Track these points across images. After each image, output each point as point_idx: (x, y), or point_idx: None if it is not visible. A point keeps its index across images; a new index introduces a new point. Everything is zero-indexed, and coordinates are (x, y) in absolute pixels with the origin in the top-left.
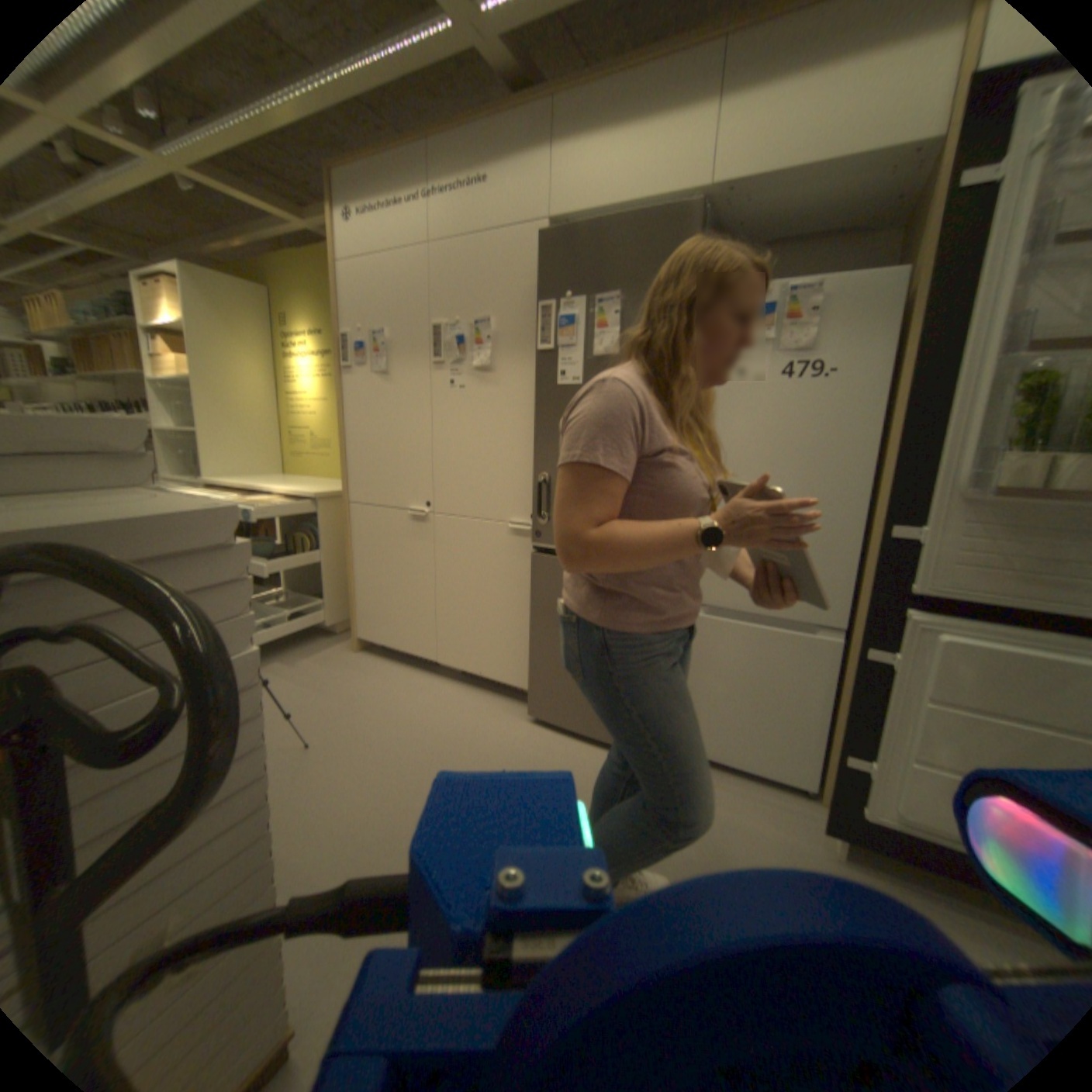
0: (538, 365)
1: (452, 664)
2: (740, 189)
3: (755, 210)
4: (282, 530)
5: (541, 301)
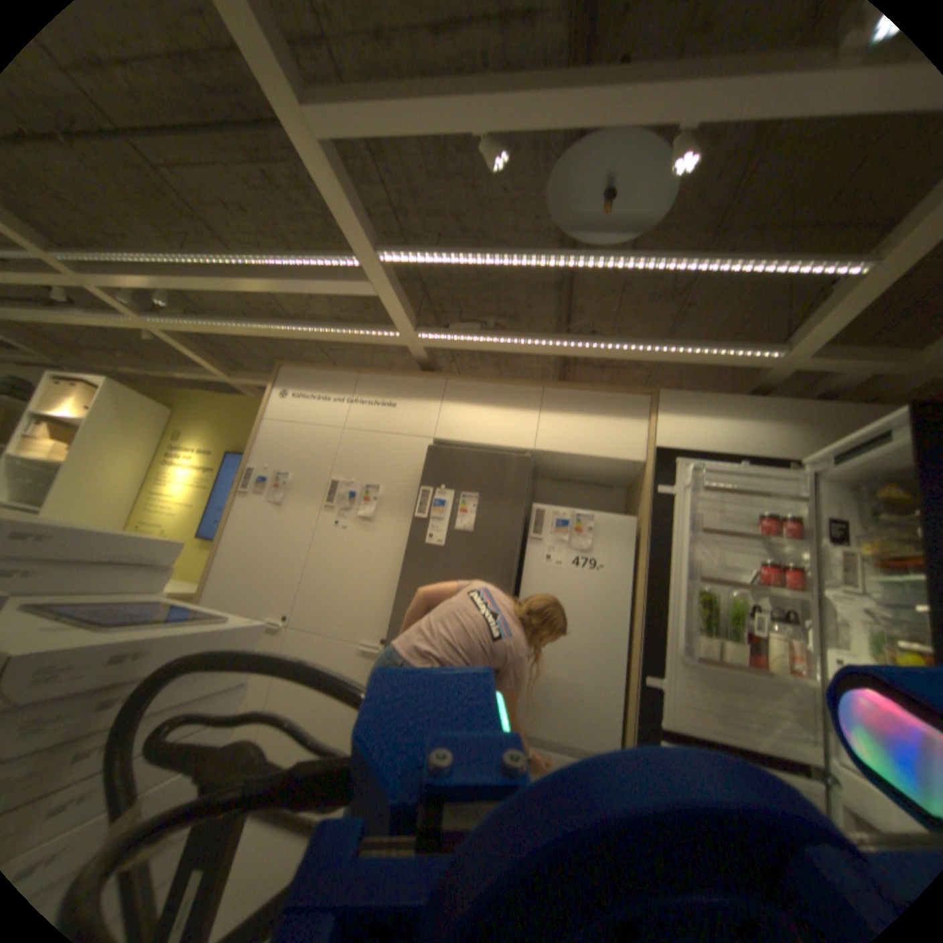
0: (410, 524)
1: None
2: (547, 455)
3: (552, 464)
4: None
5: (419, 484)
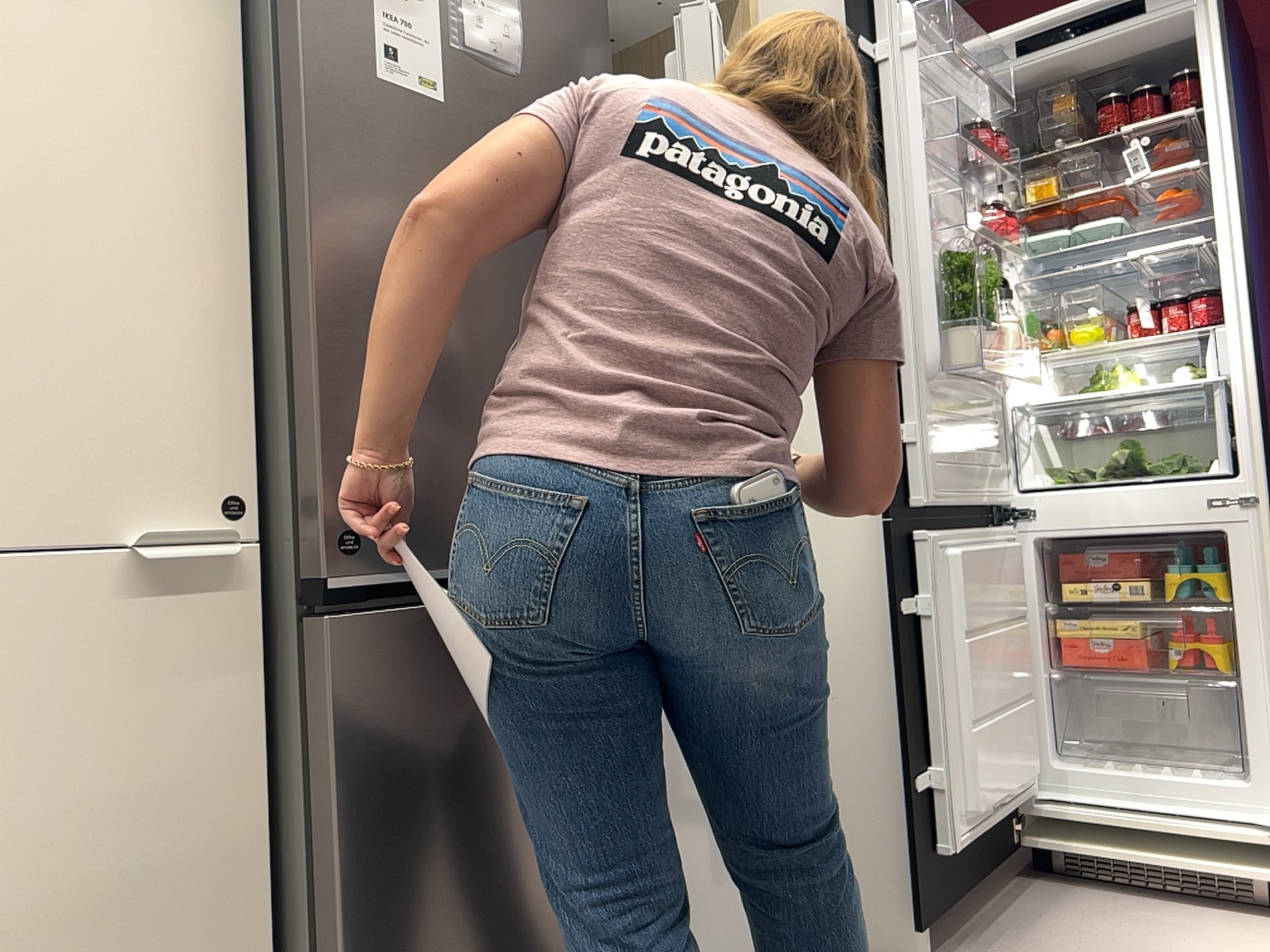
0: None
1: None
2: None
3: None
4: None
5: None
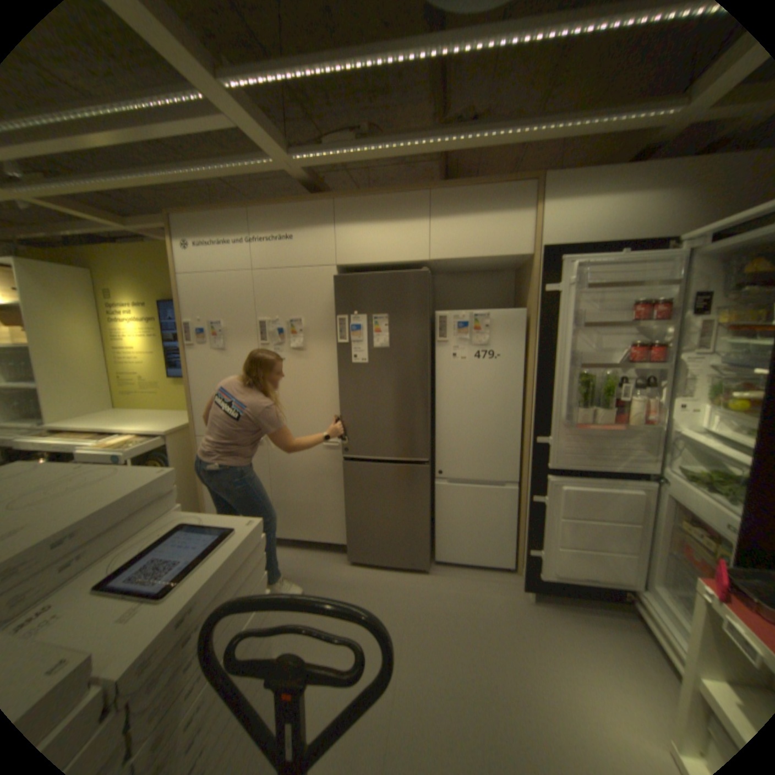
0: (336, 348)
1: (287, 537)
2: (443, 262)
3: (448, 266)
4: (131, 459)
5: (335, 311)
